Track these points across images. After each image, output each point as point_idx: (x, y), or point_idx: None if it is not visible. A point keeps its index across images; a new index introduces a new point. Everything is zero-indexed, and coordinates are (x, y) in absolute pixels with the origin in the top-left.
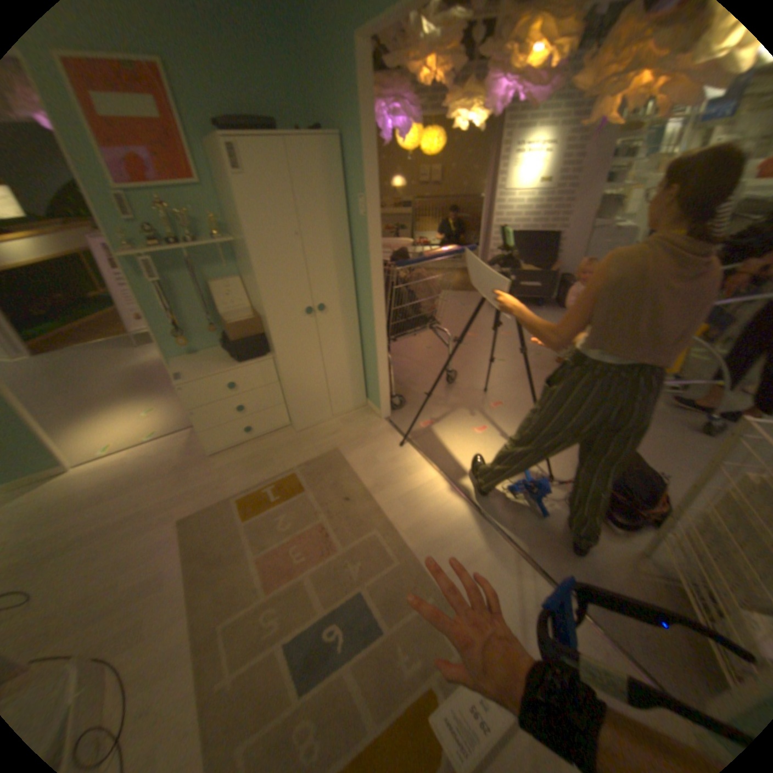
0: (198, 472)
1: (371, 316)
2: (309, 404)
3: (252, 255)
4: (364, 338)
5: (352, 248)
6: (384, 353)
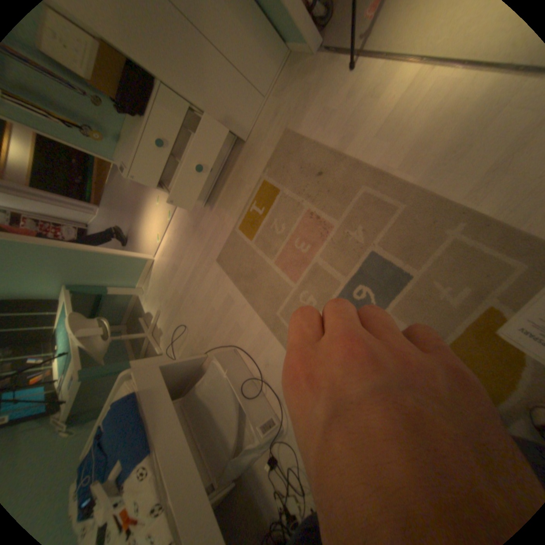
0: (205, 221)
1: None
2: (231, 103)
3: None
4: None
5: None
6: None
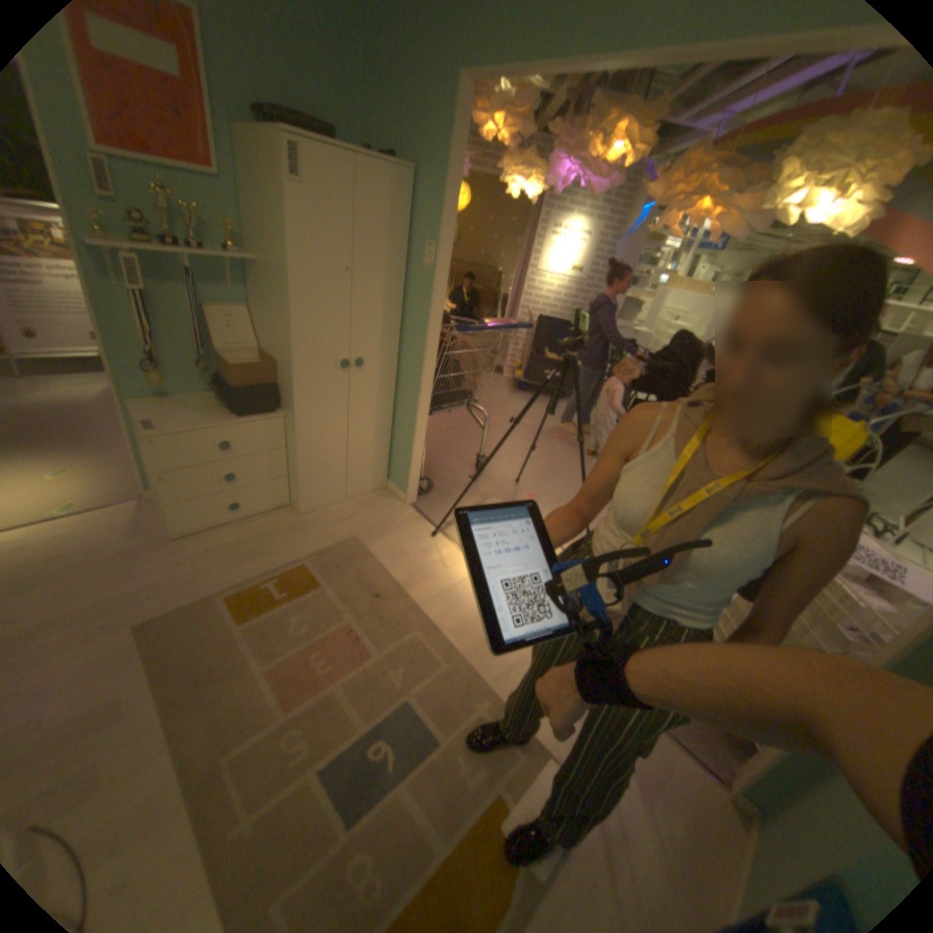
0: (157, 561)
1: (415, 382)
2: (320, 480)
3: (291, 283)
4: (399, 406)
5: (404, 299)
6: (423, 427)
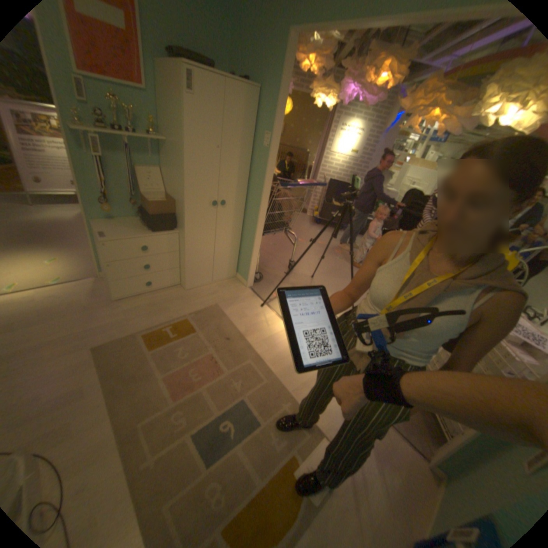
0: (104, 312)
1: (255, 216)
2: (197, 271)
3: (184, 154)
4: (244, 230)
5: (250, 166)
6: (258, 242)
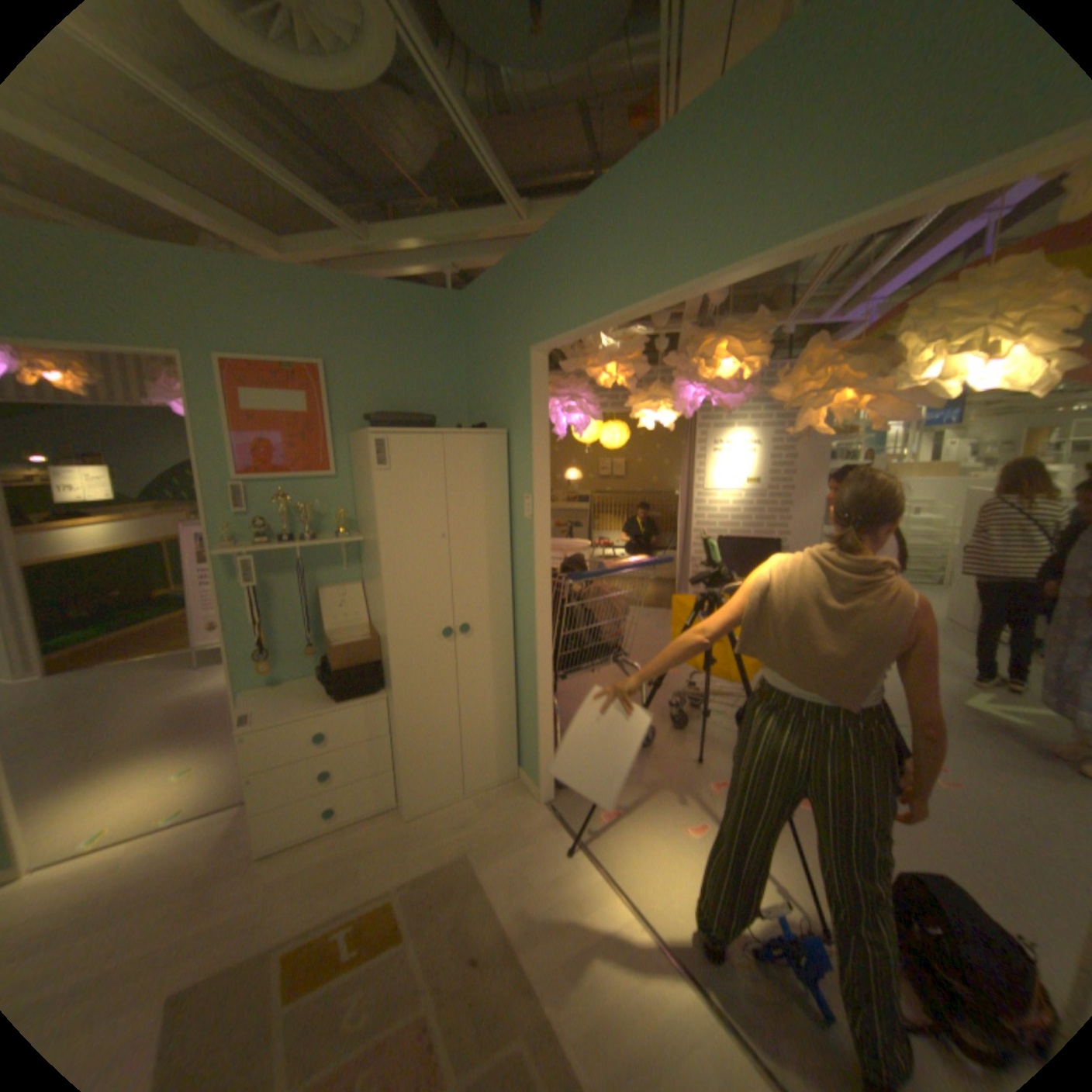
0: (230, 892)
1: (532, 643)
2: (428, 774)
3: (383, 559)
4: (520, 673)
5: (512, 554)
6: (548, 697)
